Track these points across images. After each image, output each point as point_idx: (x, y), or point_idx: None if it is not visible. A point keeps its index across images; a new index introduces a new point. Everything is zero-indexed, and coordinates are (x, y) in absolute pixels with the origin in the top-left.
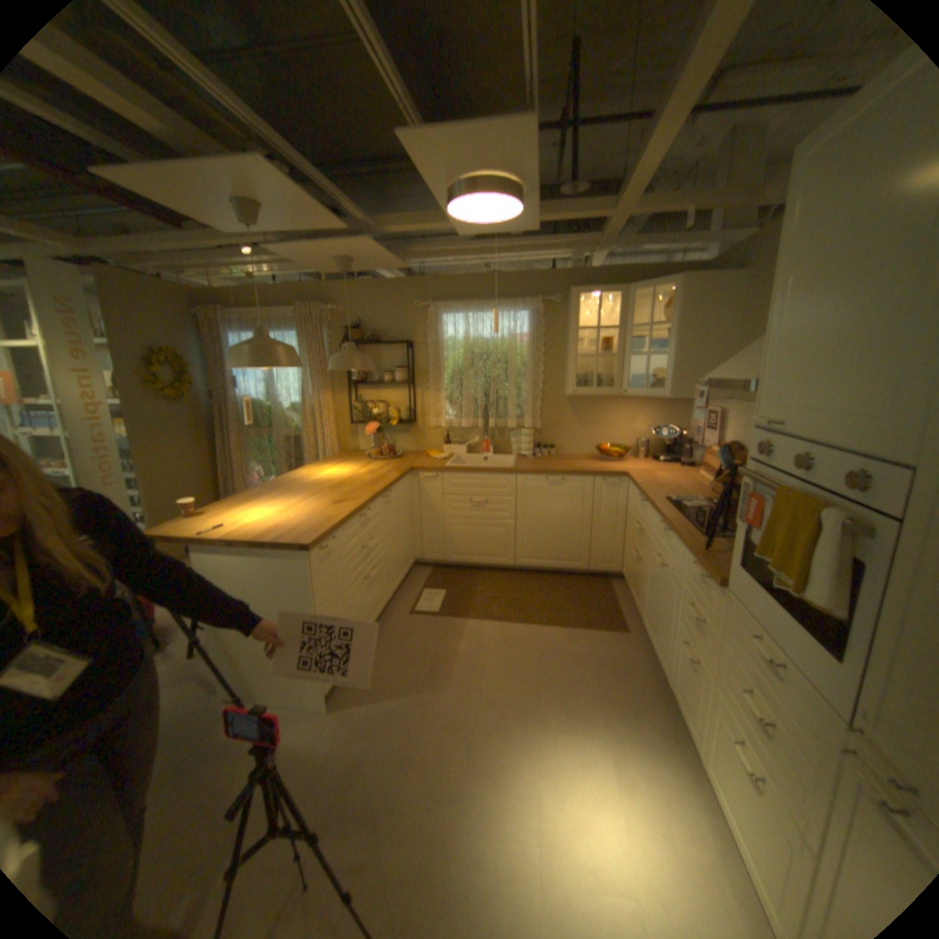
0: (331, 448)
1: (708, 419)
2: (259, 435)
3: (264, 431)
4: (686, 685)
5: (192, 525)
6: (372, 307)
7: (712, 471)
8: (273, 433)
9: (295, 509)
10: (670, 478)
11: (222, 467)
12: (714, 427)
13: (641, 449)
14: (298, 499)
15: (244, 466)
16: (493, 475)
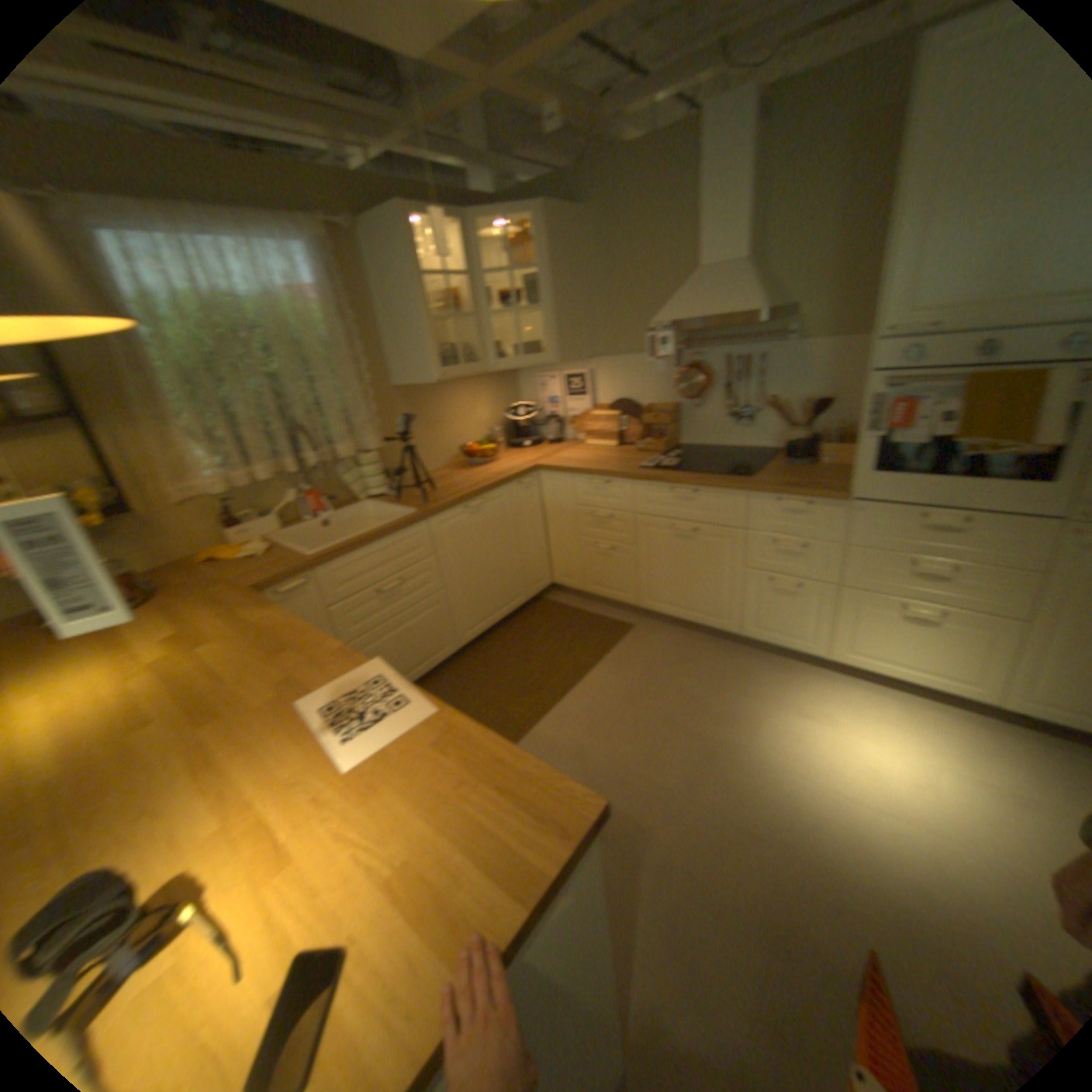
0: None
1: (566, 386)
2: None
3: None
4: (777, 614)
5: None
6: None
7: (607, 436)
8: None
9: (276, 826)
10: (579, 457)
11: None
12: (580, 393)
13: (498, 441)
14: (181, 815)
15: None
16: (395, 537)
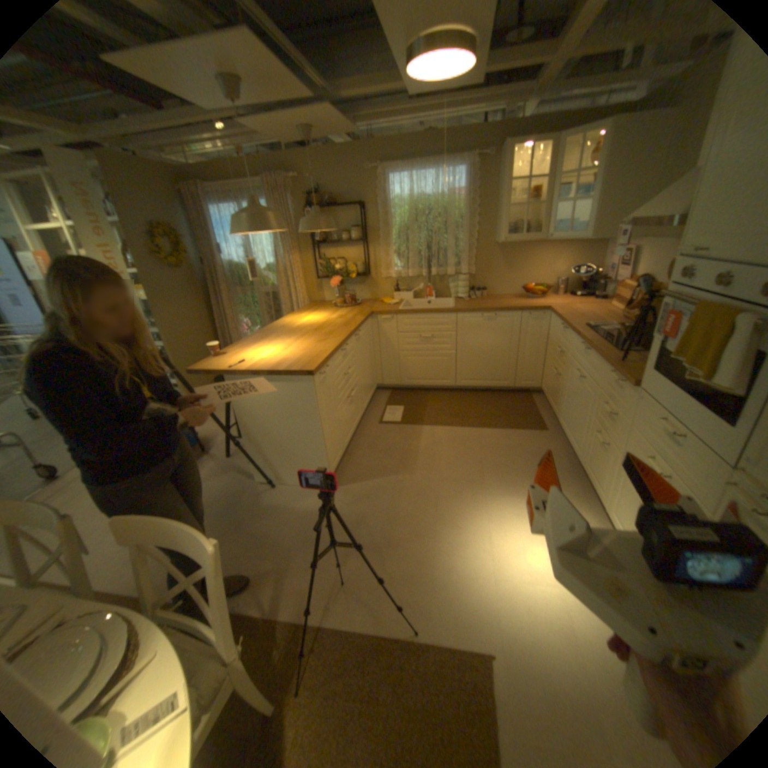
0: (302, 300)
1: (623, 256)
2: (243, 293)
3: (247, 289)
4: (596, 461)
5: (220, 361)
6: (327, 171)
7: (624, 301)
8: (254, 290)
9: (292, 347)
10: (587, 309)
11: (217, 320)
12: (628, 263)
13: (560, 286)
14: (291, 339)
15: (234, 318)
16: (437, 315)
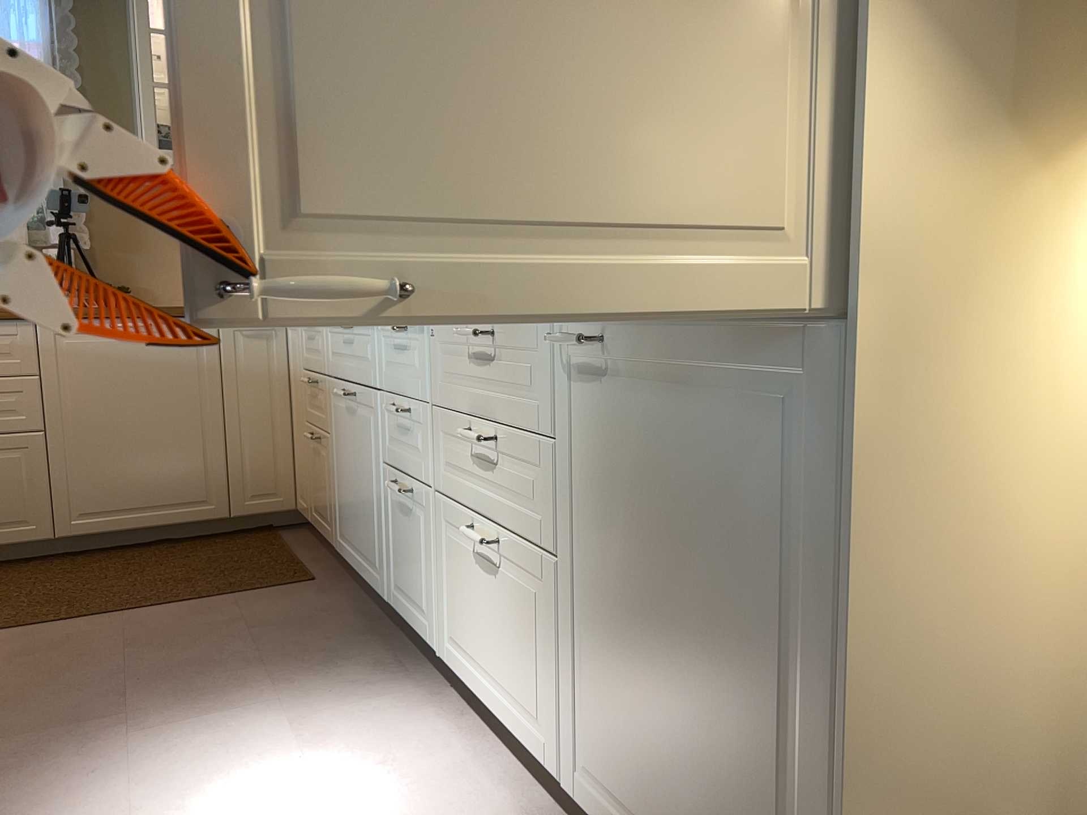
0: None
1: None
2: None
3: None
4: (406, 557)
5: None
6: None
7: None
8: None
9: None
10: None
11: None
12: None
13: None
14: None
15: None
16: None
